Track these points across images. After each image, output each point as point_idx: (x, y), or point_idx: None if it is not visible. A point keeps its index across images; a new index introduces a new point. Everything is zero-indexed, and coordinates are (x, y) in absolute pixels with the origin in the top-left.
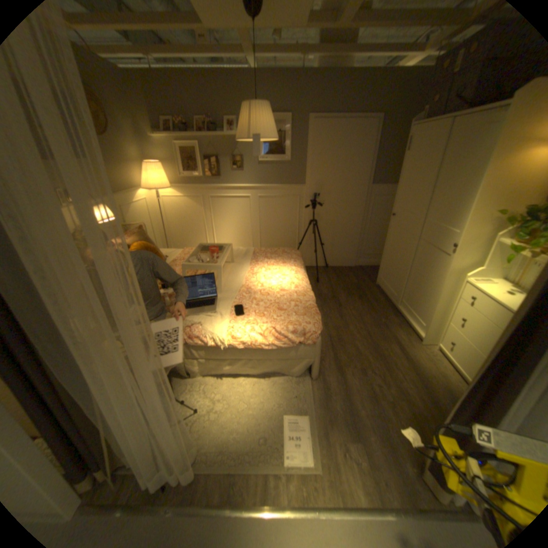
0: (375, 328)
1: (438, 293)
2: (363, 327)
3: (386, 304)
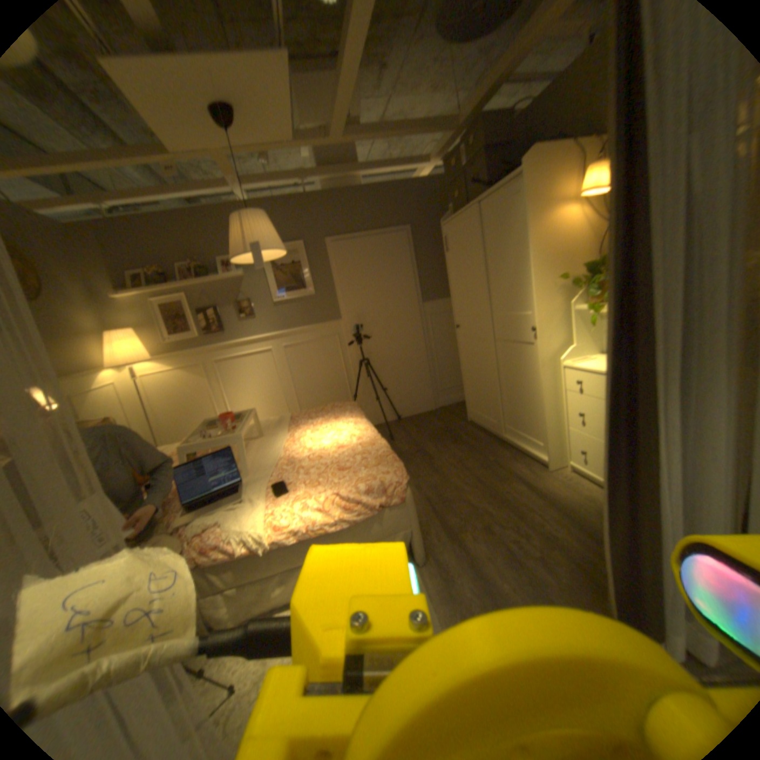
0: (484, 472)
1: (540, 394)
2: (469, 475)
3: (488, 440)
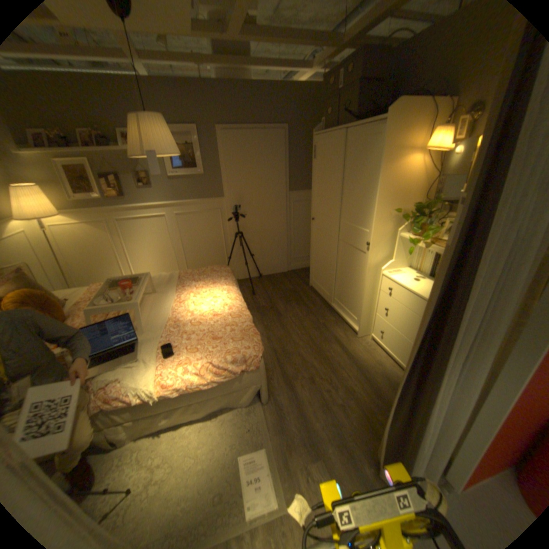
0: (315, 332)
1: (362, 288)
2: (304, 333)
3: (321, 304)
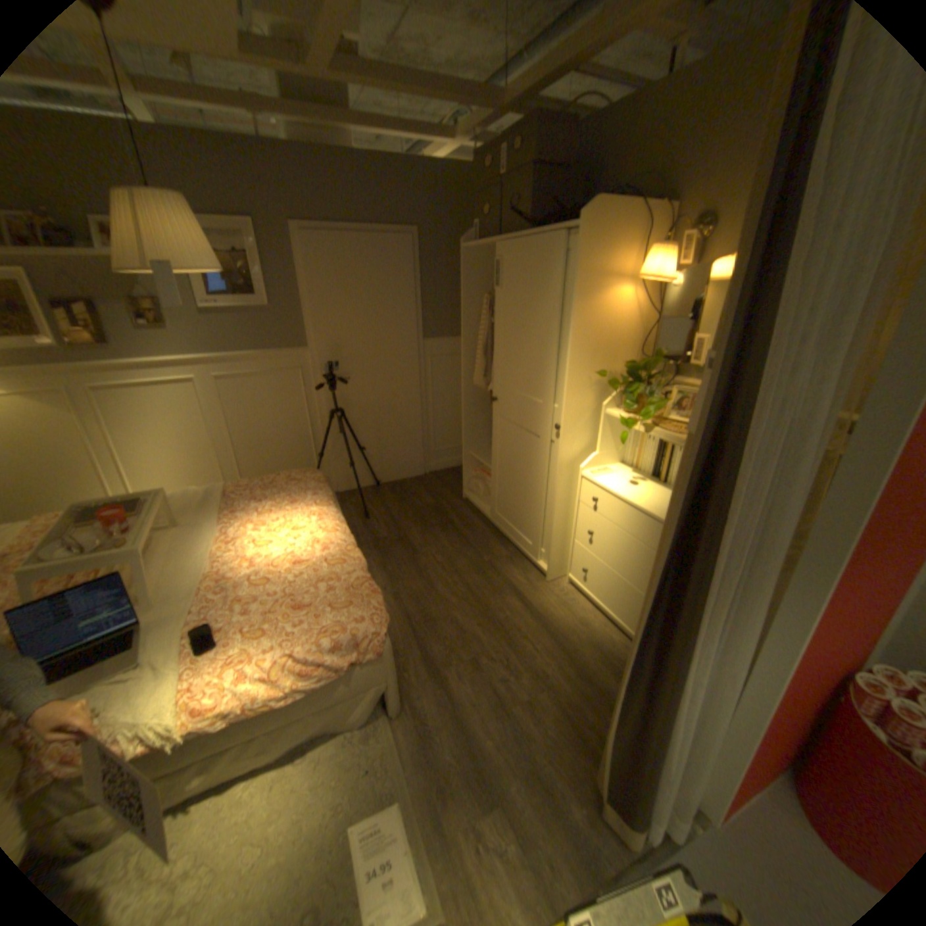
0: (476, 577)
1: (551, 499)
2: (459, 580)
3: (484, 529)
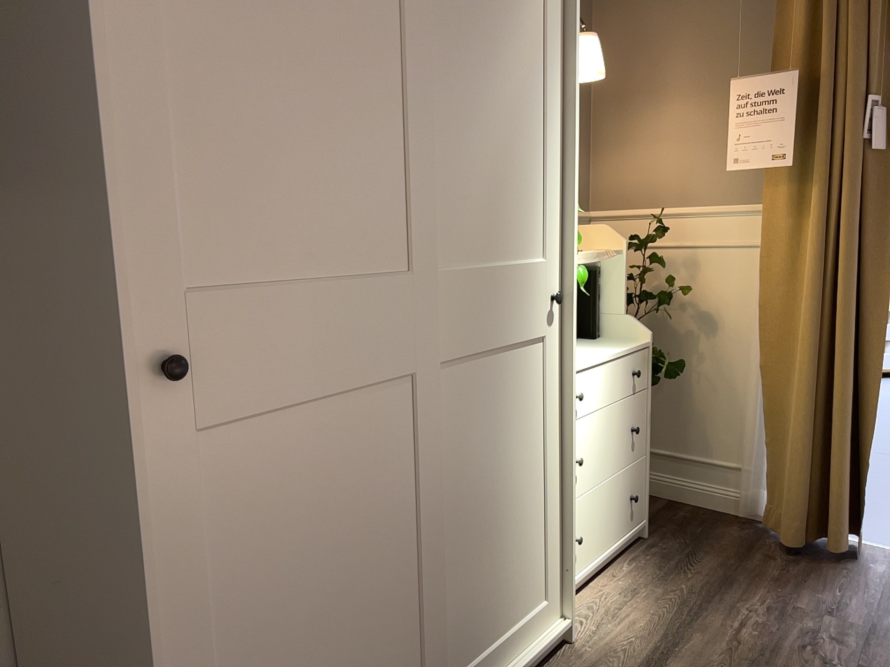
0: None
1: (550, 466)
2: None
3: None
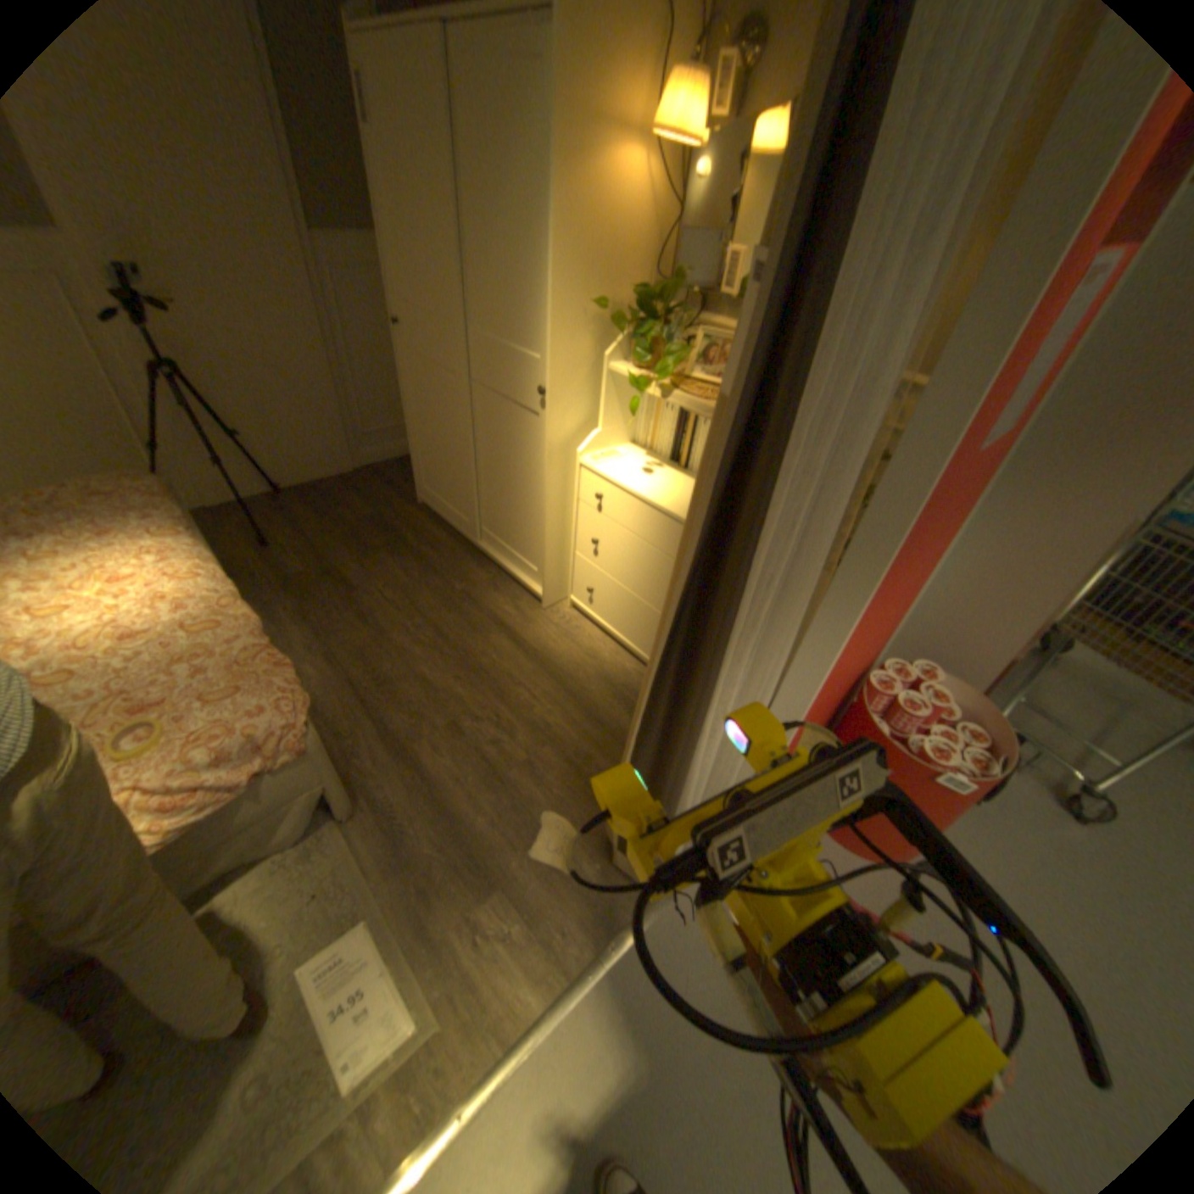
0: (448, 615)
1: (541, 499)
2: (423, 622)
3: (454, 547)
